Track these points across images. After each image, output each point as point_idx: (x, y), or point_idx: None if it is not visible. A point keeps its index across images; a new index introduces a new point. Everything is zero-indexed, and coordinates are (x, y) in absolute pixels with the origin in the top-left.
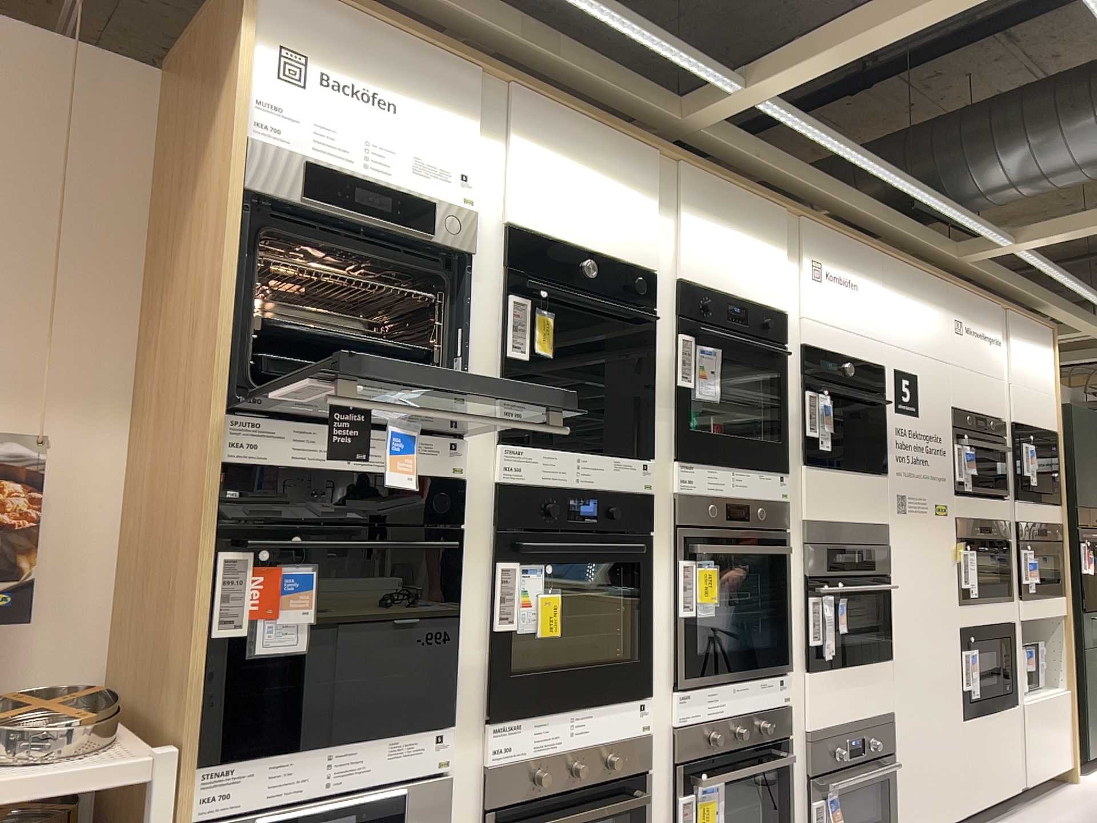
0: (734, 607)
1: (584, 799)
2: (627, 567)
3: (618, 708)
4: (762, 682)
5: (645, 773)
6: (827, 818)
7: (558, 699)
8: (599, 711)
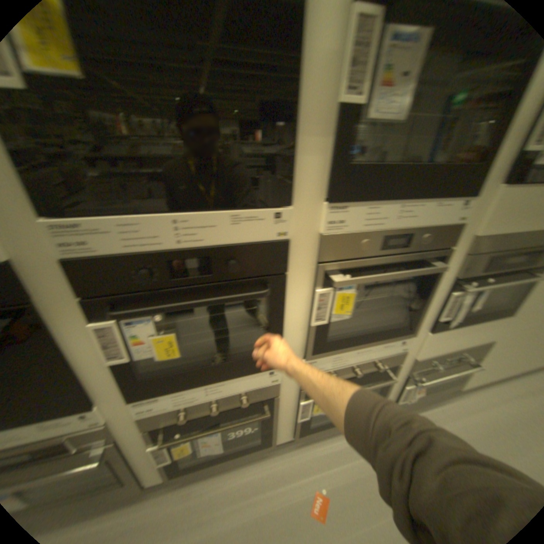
0: (383, 306)
1: (224, 419)
2: (267, 297)
3: (252, 381)
4: (392, 350)
5: (276, 403)
6: (420, 395)
7: (191, 387)
8: (233, 386)
